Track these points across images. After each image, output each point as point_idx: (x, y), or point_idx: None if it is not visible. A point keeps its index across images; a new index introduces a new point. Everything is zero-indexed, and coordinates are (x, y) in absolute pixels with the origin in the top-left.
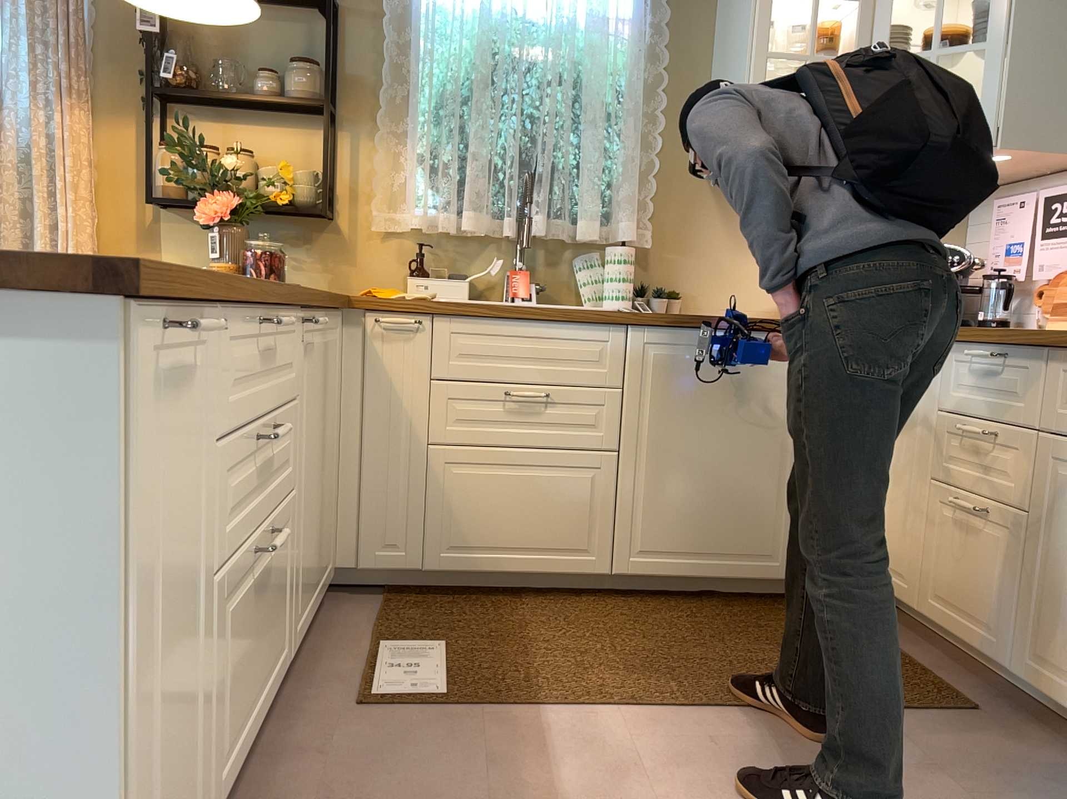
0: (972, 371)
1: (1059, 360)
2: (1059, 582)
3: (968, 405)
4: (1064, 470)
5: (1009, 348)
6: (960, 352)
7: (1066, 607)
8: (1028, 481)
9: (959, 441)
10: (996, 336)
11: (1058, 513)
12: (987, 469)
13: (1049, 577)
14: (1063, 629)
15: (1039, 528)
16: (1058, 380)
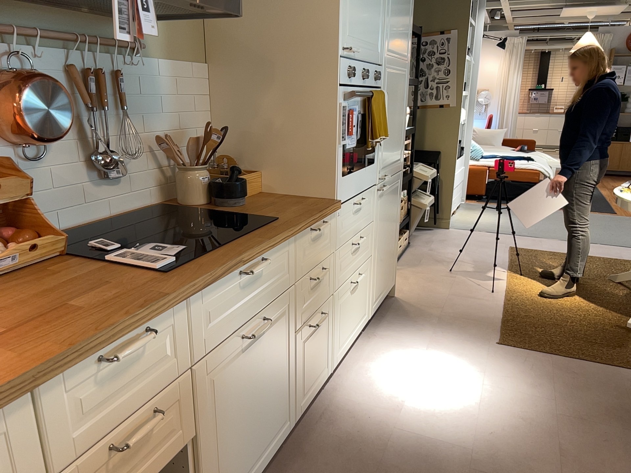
0: (99, 381)
1: (197, 298)
2: (224, 443)
3: (105, 422)
4: (213, 374)
5: (160, 316)
6: (72, 375)
7: (229, 451)
8: (190, 412)
9: (100, 472)
10: (145, 314)
11: (215, 405)
12: (148, 451)
13: (217, 450)
14: (230, 465)
15: (205, 431)
16: (198, 314)
